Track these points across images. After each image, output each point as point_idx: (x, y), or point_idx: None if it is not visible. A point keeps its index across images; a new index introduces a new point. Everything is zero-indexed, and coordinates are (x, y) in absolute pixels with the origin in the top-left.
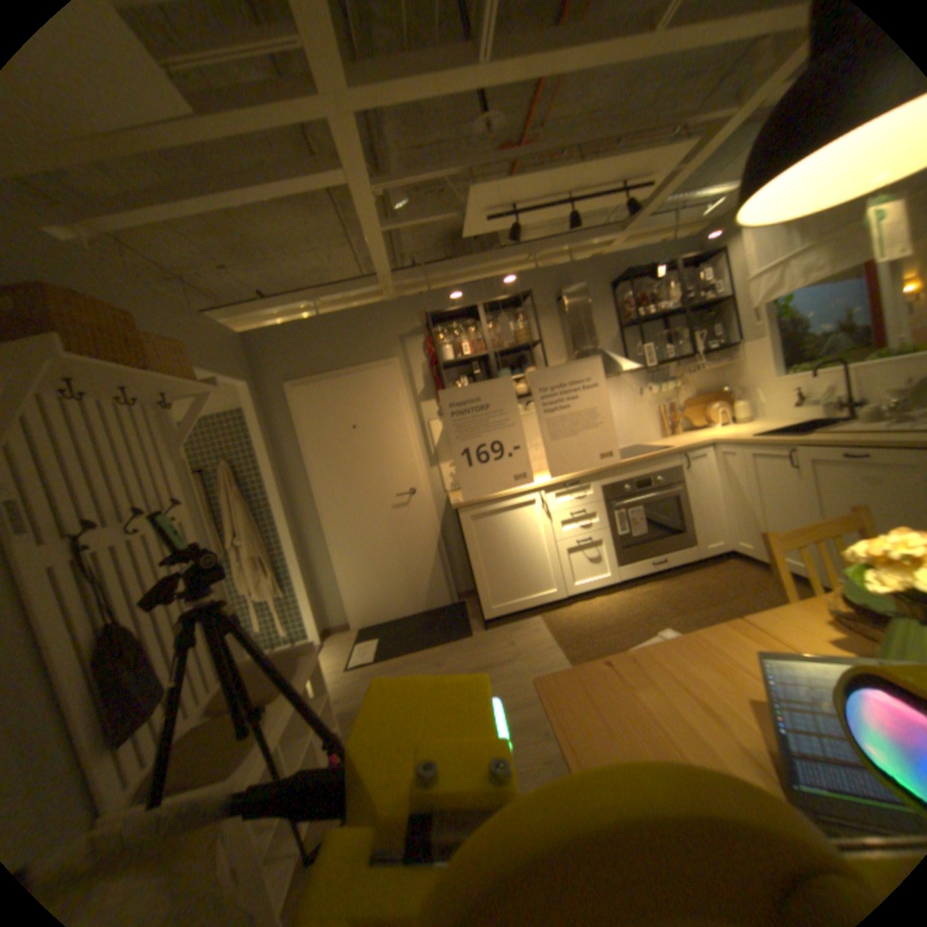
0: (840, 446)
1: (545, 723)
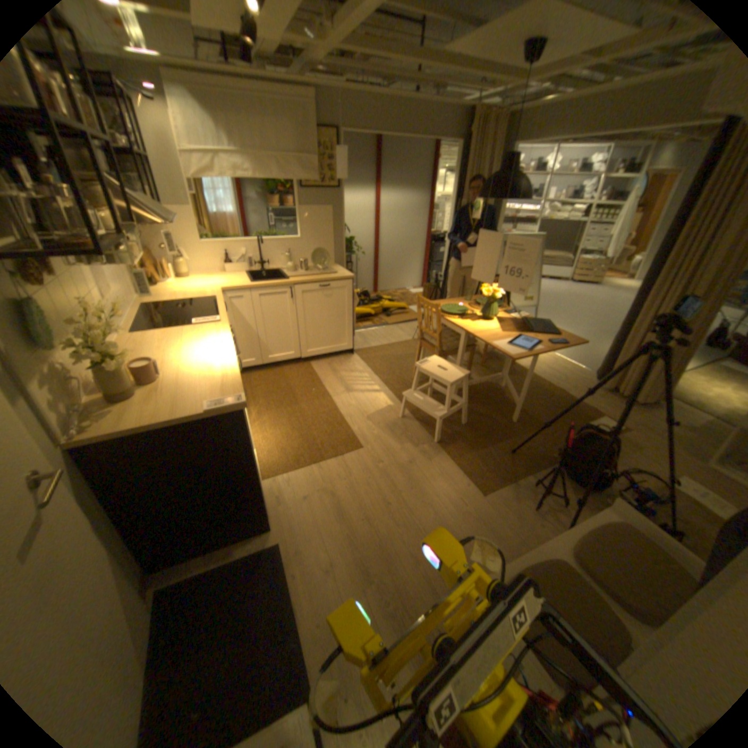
0: (310, 282)
1: (403, 462)
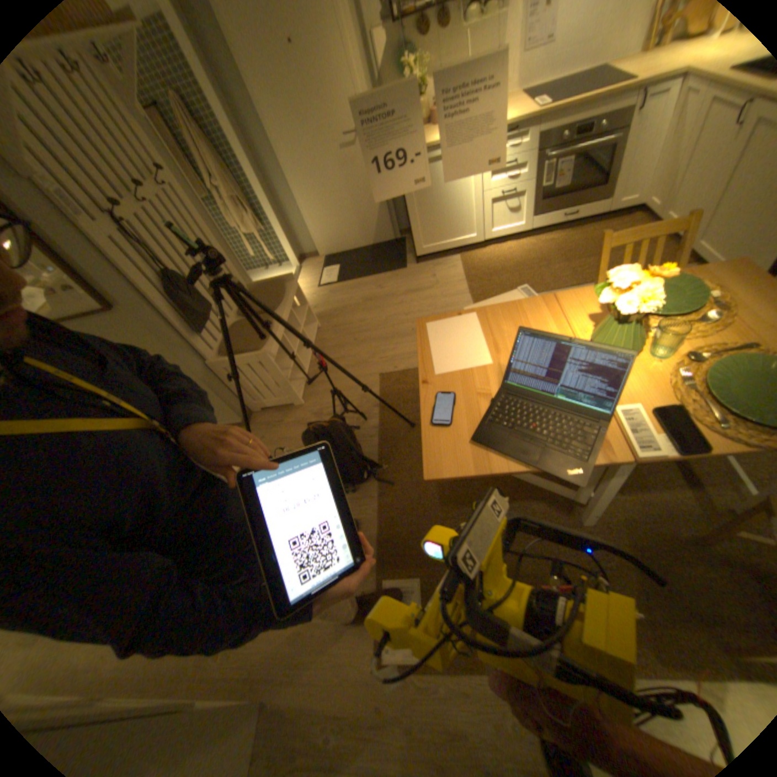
0: None
1: None
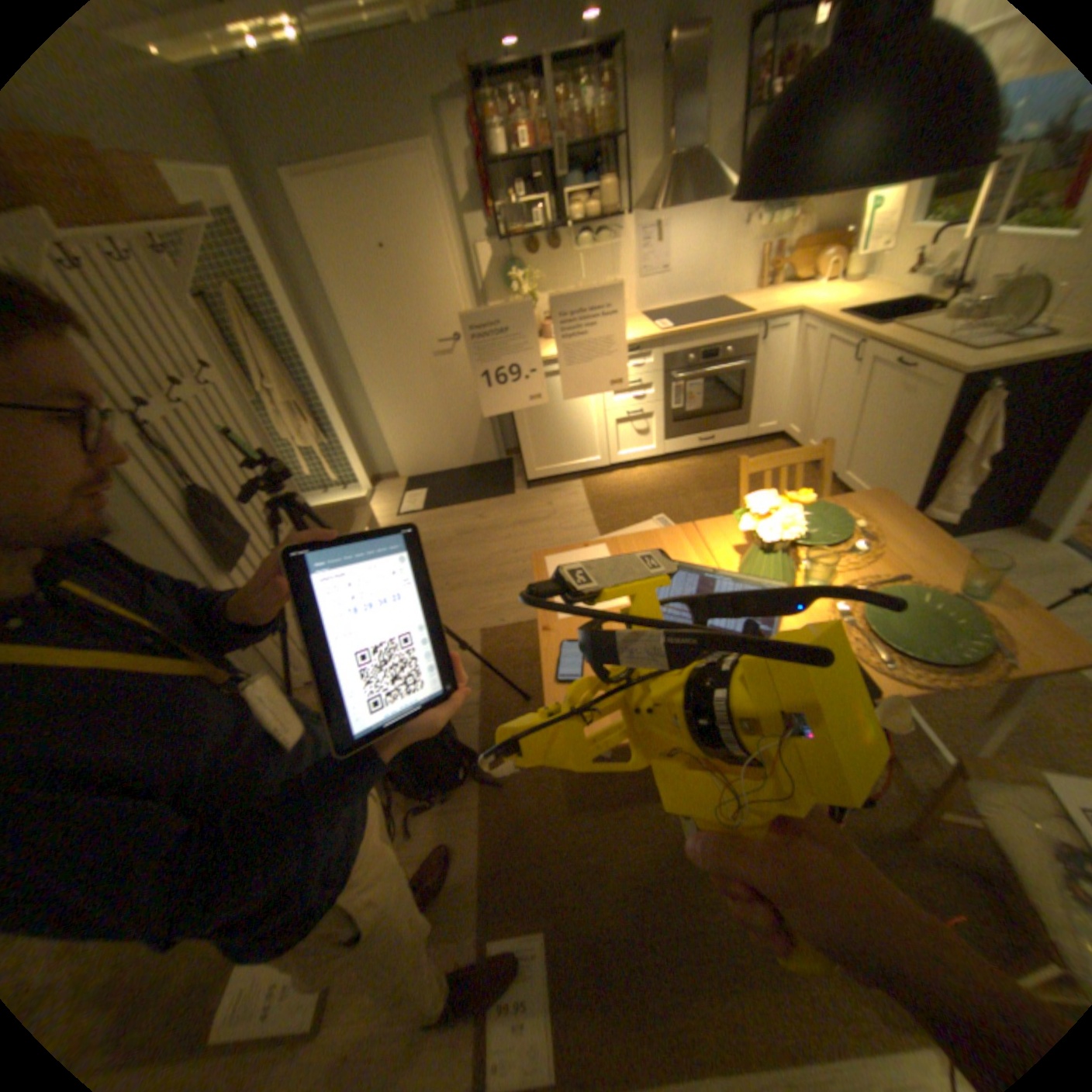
0: (904, 345)
1: None
